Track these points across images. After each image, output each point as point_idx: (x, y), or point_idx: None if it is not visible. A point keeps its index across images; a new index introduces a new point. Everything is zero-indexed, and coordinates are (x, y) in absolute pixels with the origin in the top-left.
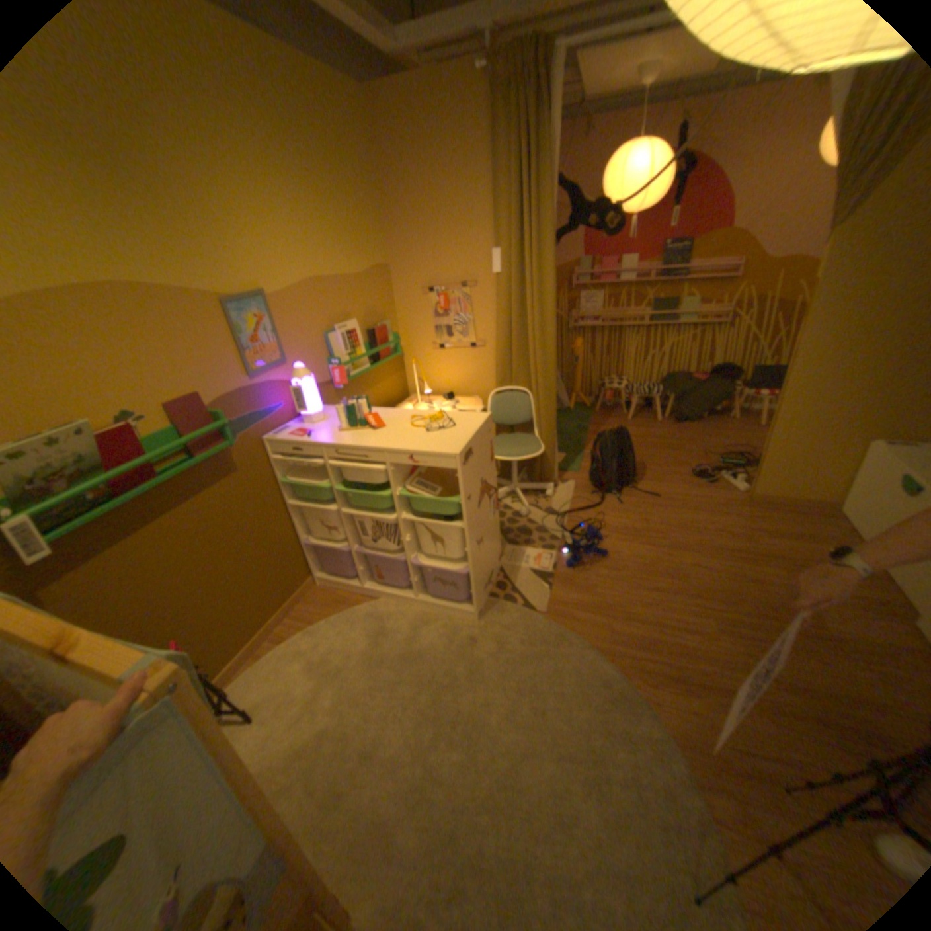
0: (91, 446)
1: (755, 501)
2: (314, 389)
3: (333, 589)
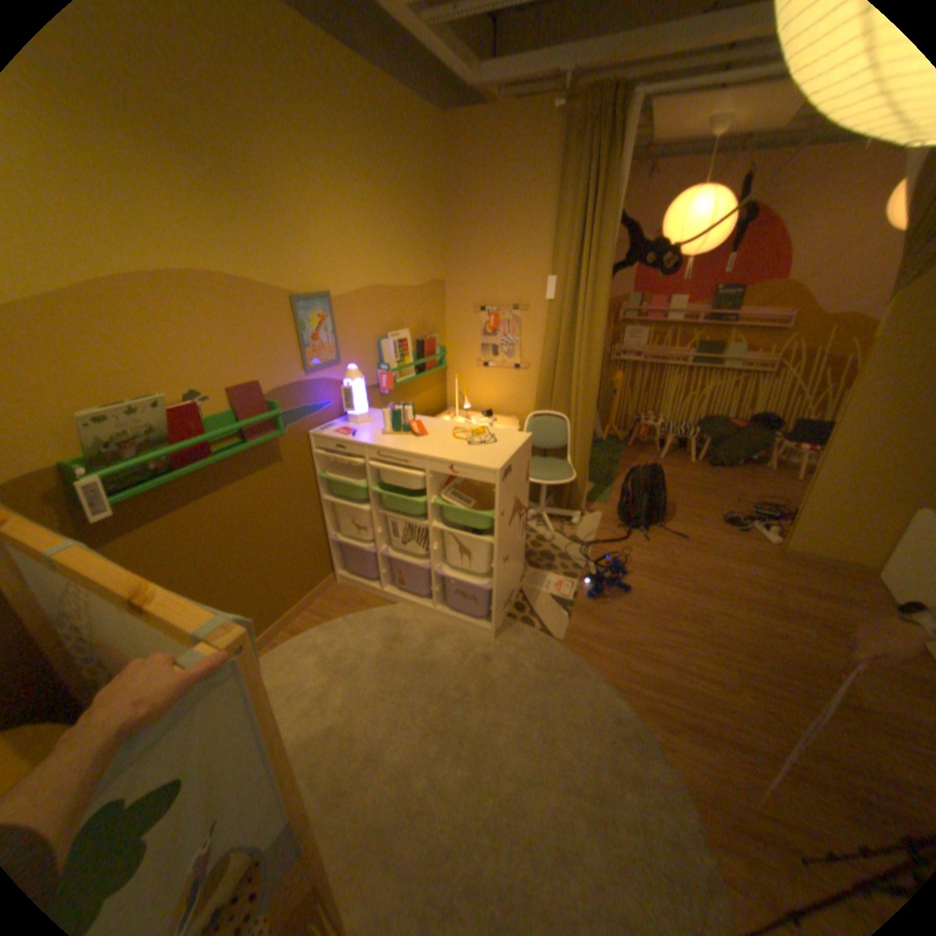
0: (160, 419)
1: (788, 556)
2: (362, 390)
3: (352, 588)
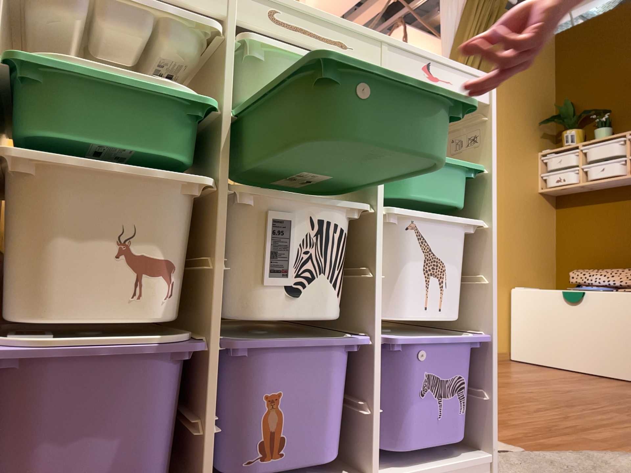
0: None
1: None
2: None
3: None
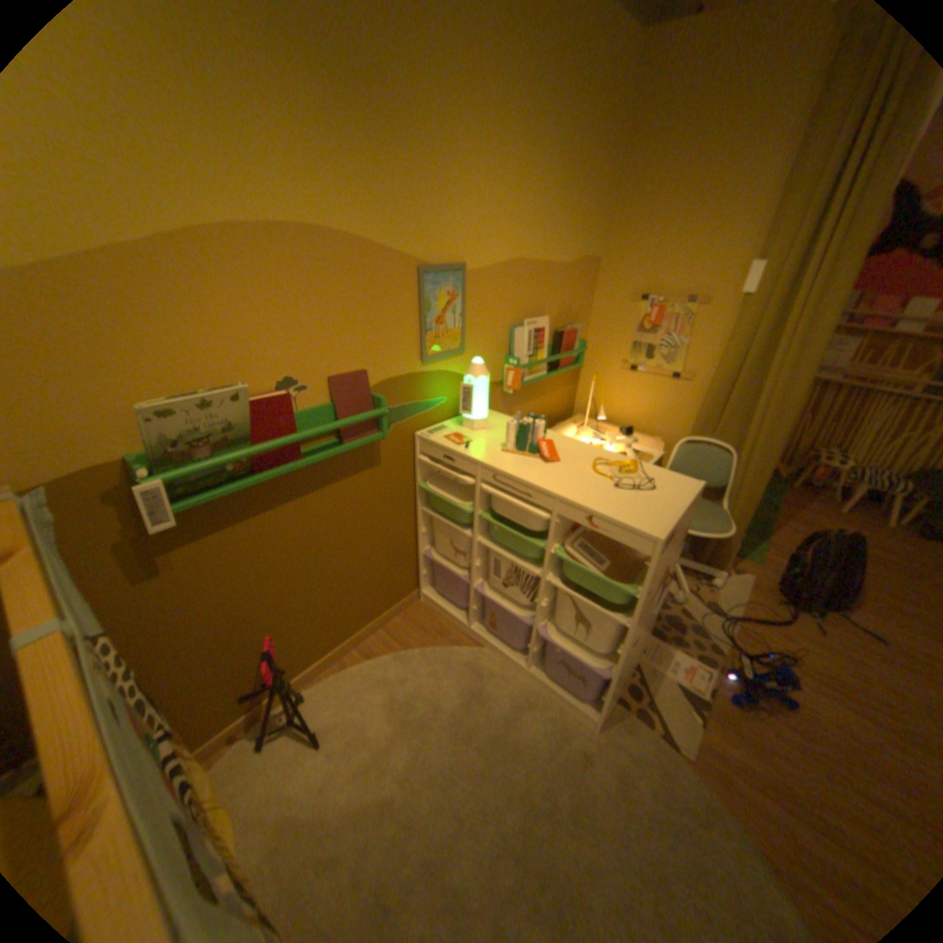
0: (245, 411)
1: None
2: (485, 391)
3: (436, 613)
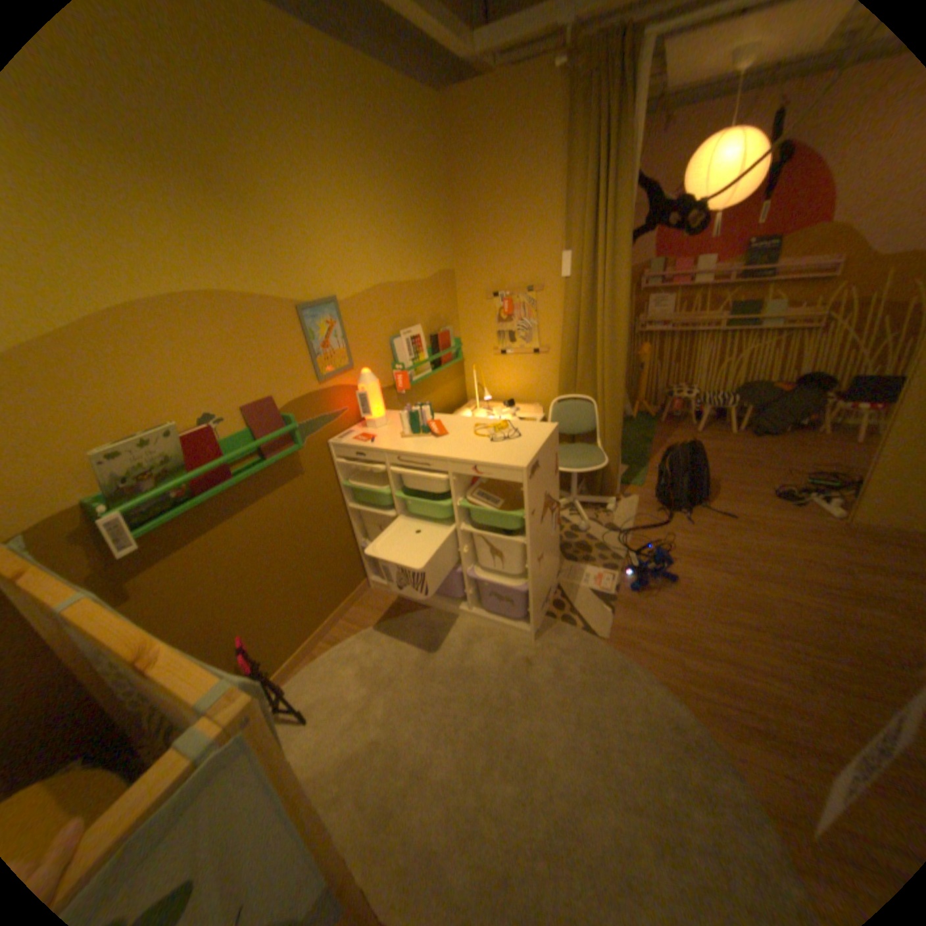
0: (176, 447)
1: (855, 531)
2: (378, 394)
3: (386, 594)
